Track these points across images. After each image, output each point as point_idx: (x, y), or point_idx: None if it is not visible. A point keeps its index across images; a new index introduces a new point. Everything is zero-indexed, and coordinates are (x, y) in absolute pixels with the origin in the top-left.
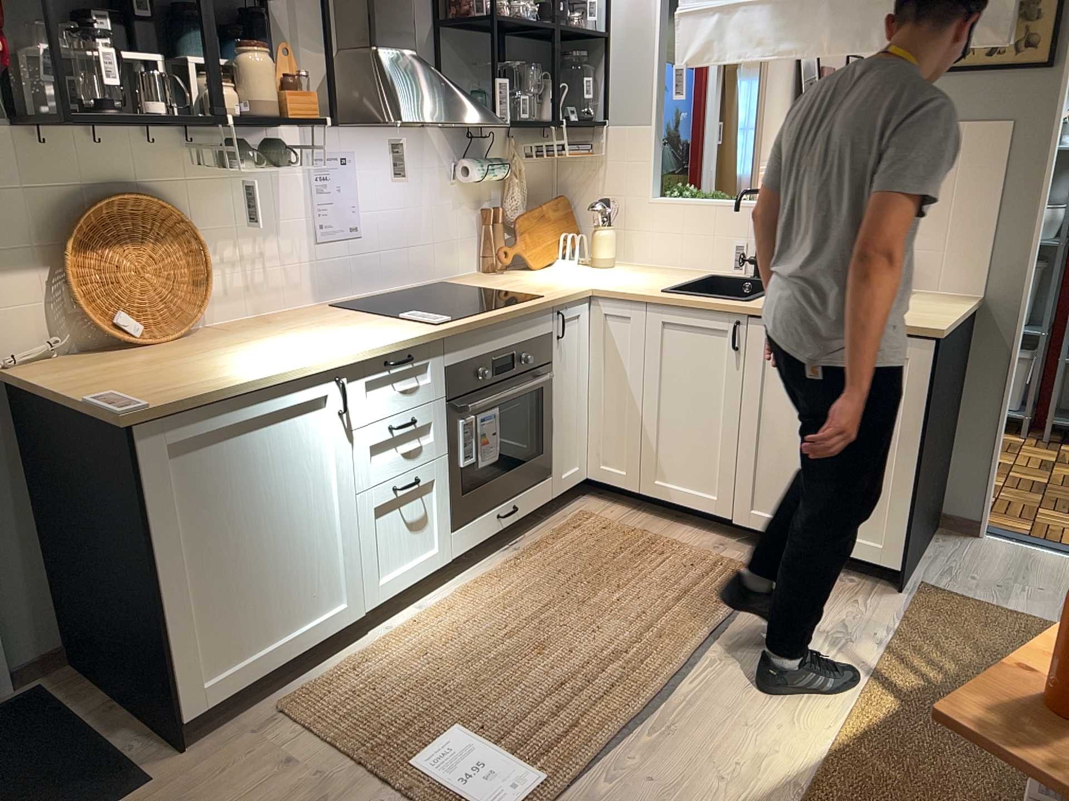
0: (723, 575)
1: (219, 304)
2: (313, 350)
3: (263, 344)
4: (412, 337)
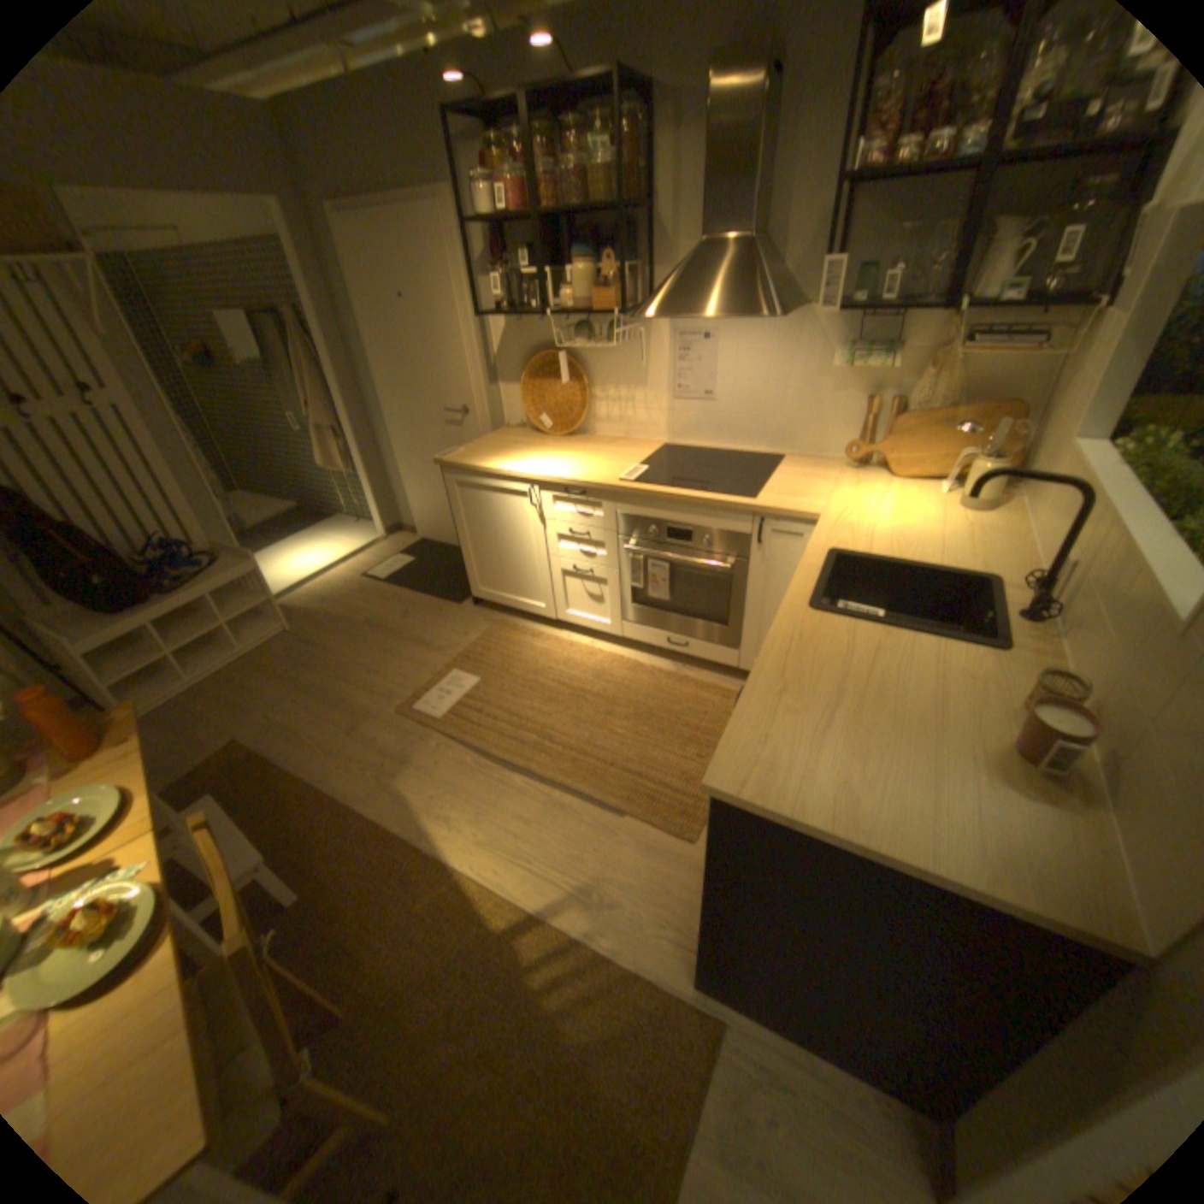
0: (675, 802)
1: (602, 422)
2: (543, 465)
3: (557, 453)
4: (583, 481)
